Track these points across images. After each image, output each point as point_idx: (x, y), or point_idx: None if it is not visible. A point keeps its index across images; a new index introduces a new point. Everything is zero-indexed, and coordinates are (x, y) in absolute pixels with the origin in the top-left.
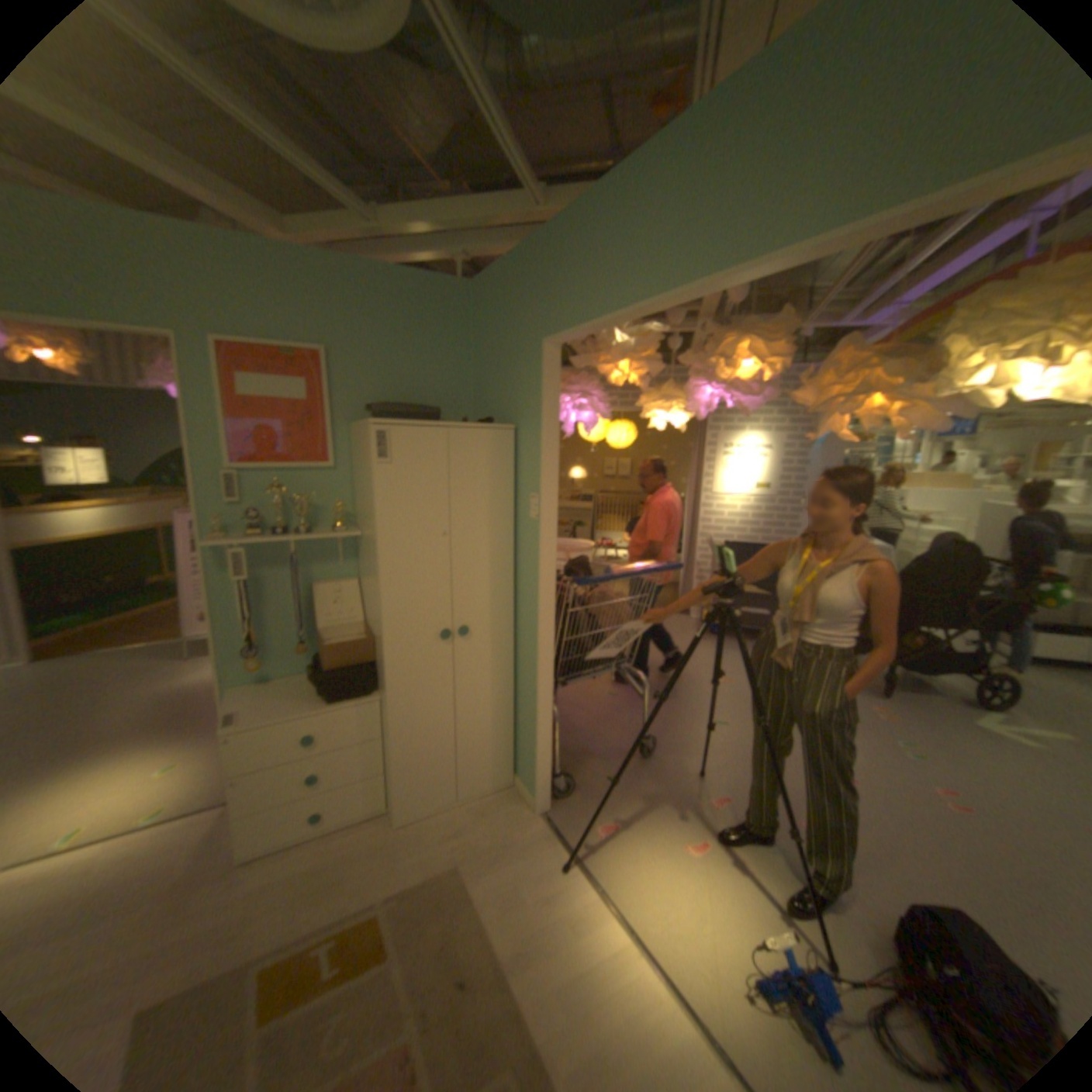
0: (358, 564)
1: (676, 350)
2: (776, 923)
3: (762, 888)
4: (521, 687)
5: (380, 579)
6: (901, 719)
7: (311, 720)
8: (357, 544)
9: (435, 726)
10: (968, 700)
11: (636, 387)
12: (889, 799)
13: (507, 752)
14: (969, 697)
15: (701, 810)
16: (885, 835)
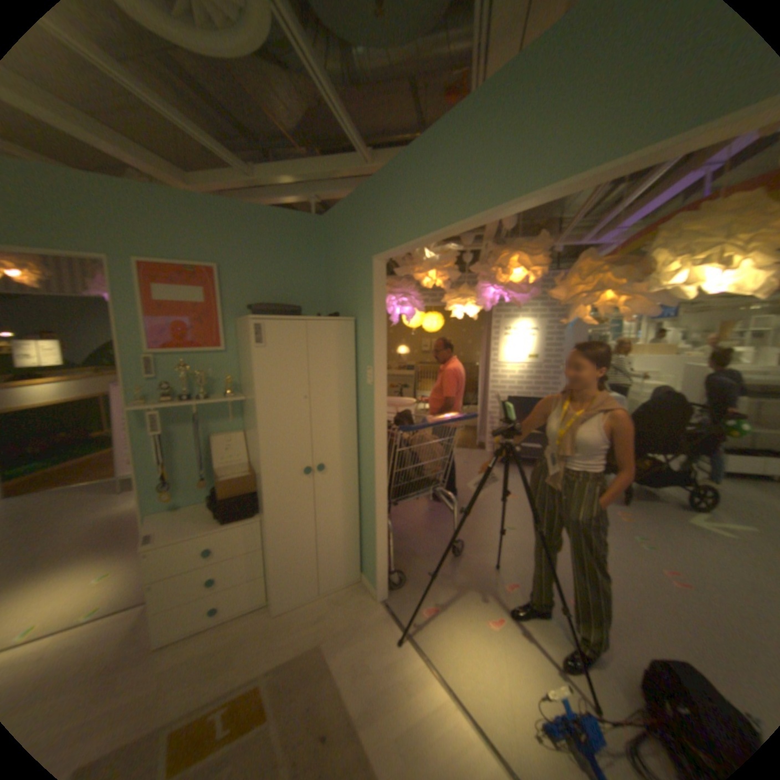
0: (241, 422)
1: (467, 263)
2: (555, 678)
3: (543, 652)
4: (362, 508)
5: (256, 432)
6: (637, 521)
7: (205, 539)
8: (239, 407)
9: (299, 540)
10: (682, 504)
11: (440, 289)
12: (631, 580)
13: (353, 557)
14: (683, 503)
15: (497, 594)
16: (629, 608)
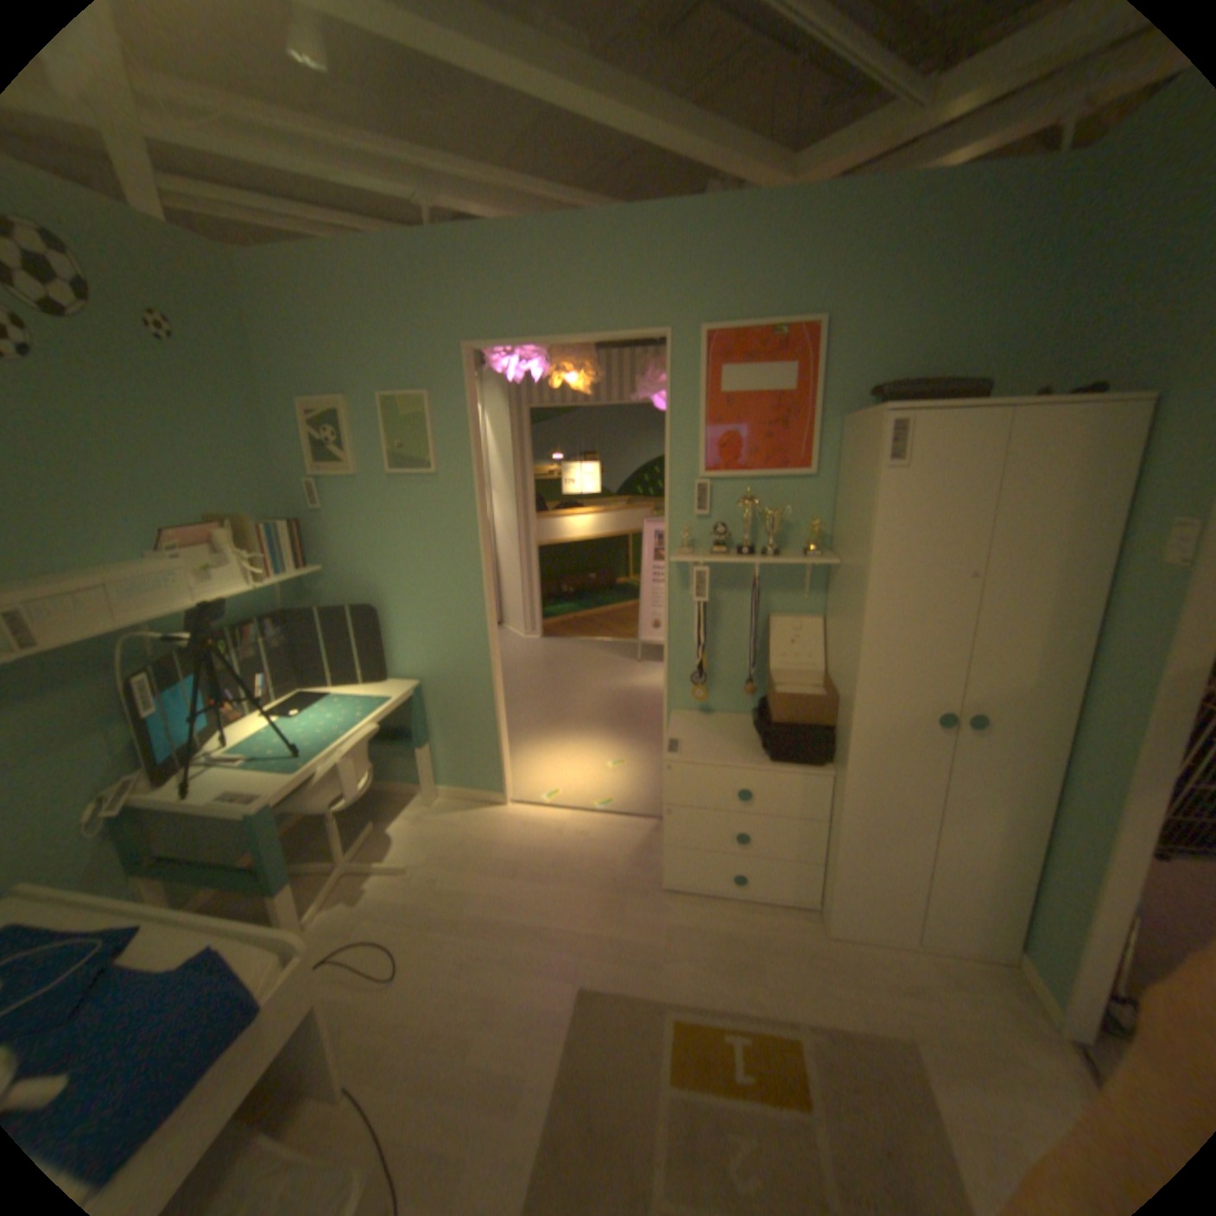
0: (825, 599)
1: None
2: None
3: None
4: (1068, 832)
5: (862, 626)
6: None
7: (751, 774)
8: (827, 573)
9: (907, 837)
10: None
11: None
12: None
13: (1019, 916)
14: None
15: None
16: None
